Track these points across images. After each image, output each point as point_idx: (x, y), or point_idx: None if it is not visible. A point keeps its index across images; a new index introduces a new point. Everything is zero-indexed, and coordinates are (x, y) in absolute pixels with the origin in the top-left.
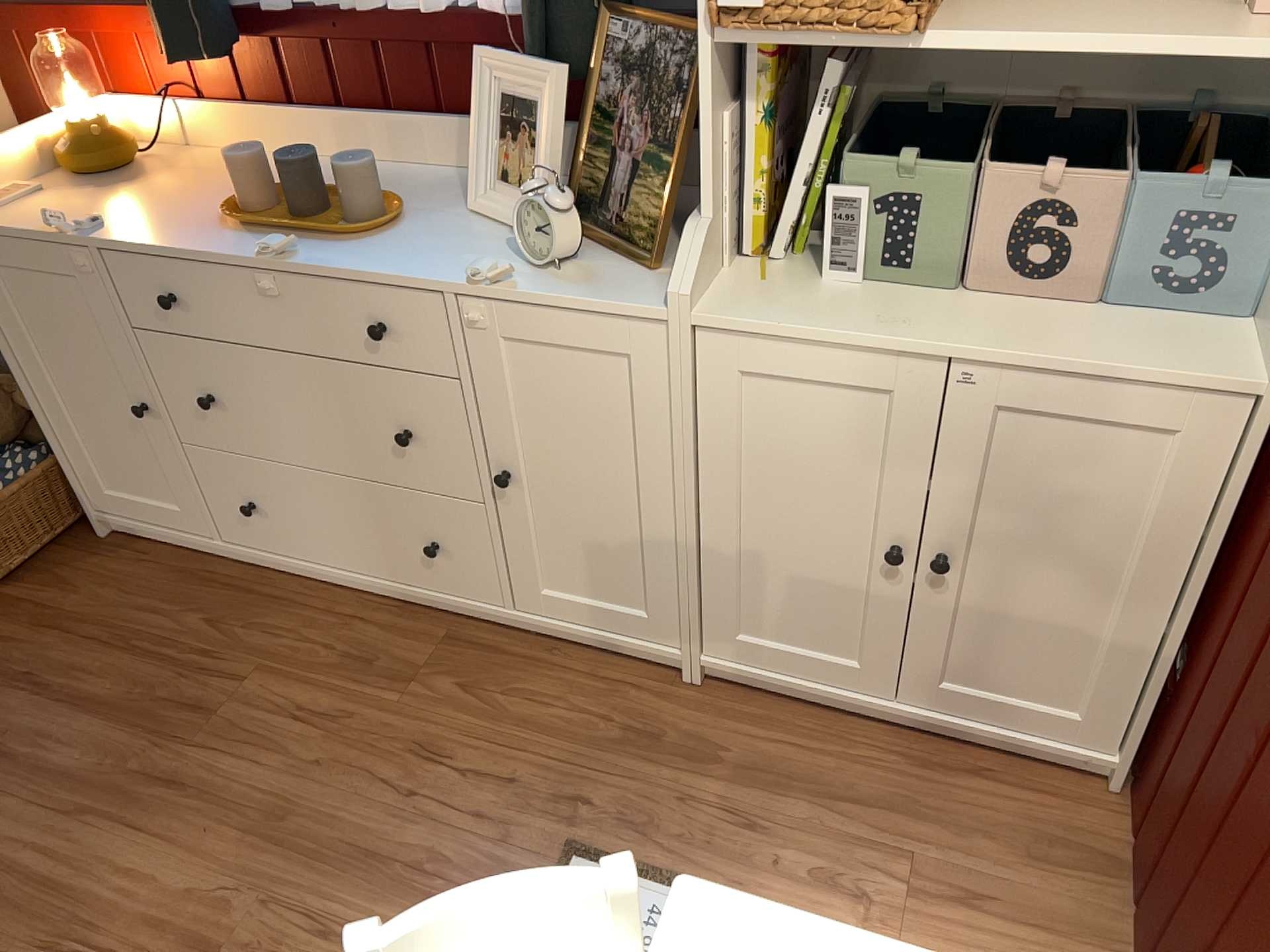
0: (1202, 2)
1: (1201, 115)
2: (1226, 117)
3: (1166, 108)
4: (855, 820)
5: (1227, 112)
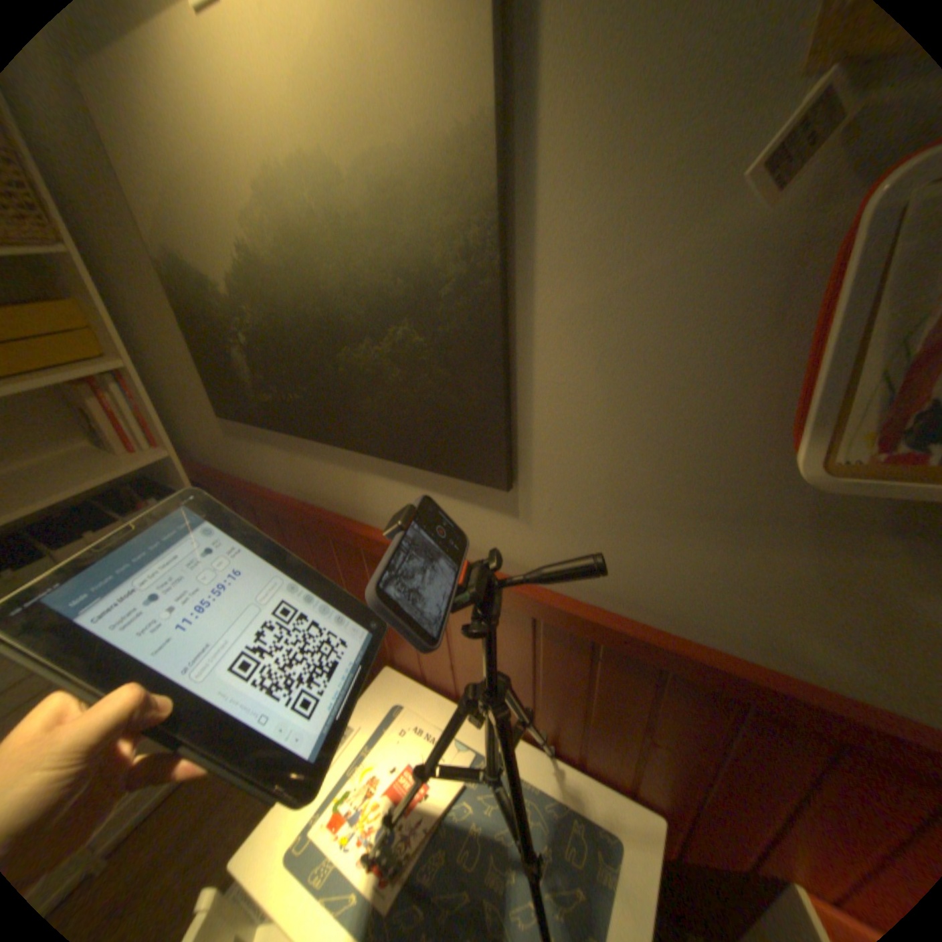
0: (91, 461)
1: (118, 488)
2: (128, 485)
3: (103, 493)
4: (236, 796)
5: (127, 483)
